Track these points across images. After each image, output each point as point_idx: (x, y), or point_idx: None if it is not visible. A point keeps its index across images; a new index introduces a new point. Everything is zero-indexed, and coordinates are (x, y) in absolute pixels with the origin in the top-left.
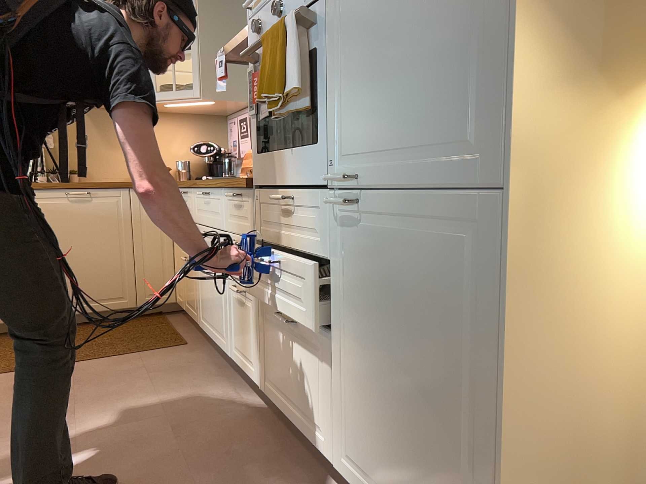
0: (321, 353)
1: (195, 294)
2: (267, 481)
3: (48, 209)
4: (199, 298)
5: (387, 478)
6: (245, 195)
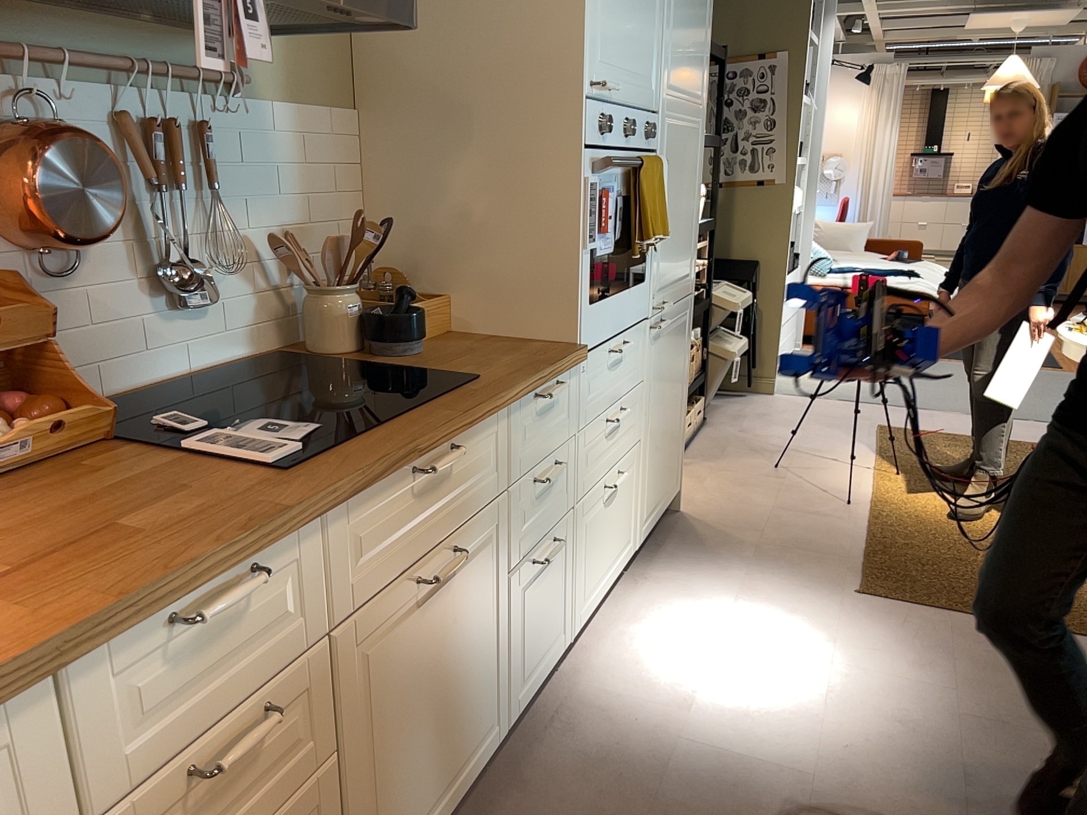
0: (631, 468)
1: None
2: (656, 612)
3: None
4: None
5: (657, 489)
6: (564, 377)
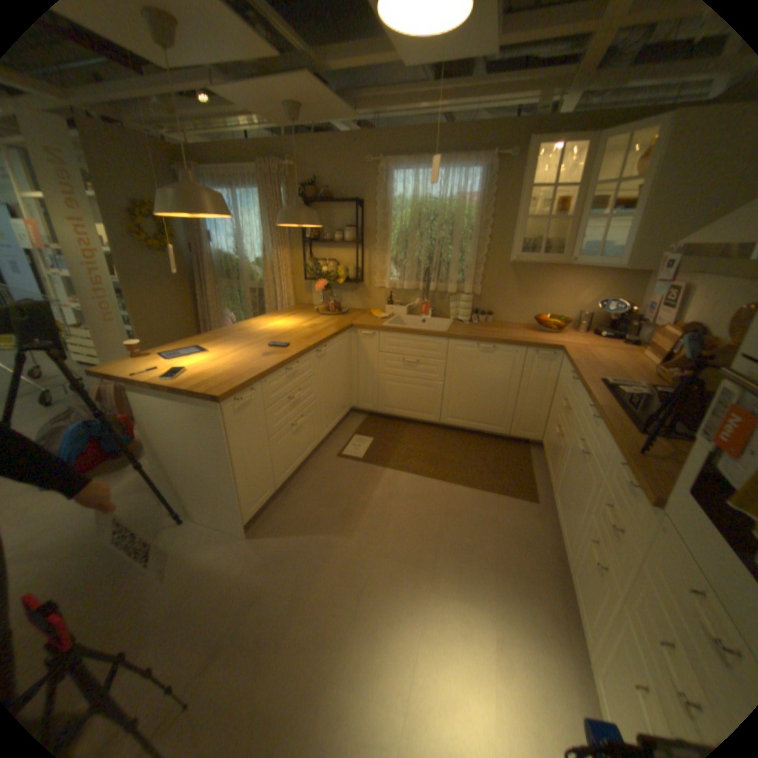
0: None
1: (559, 468)
2: None
3: (463, 354)
4: (561, 477)
5: None
6: (647, 498)
